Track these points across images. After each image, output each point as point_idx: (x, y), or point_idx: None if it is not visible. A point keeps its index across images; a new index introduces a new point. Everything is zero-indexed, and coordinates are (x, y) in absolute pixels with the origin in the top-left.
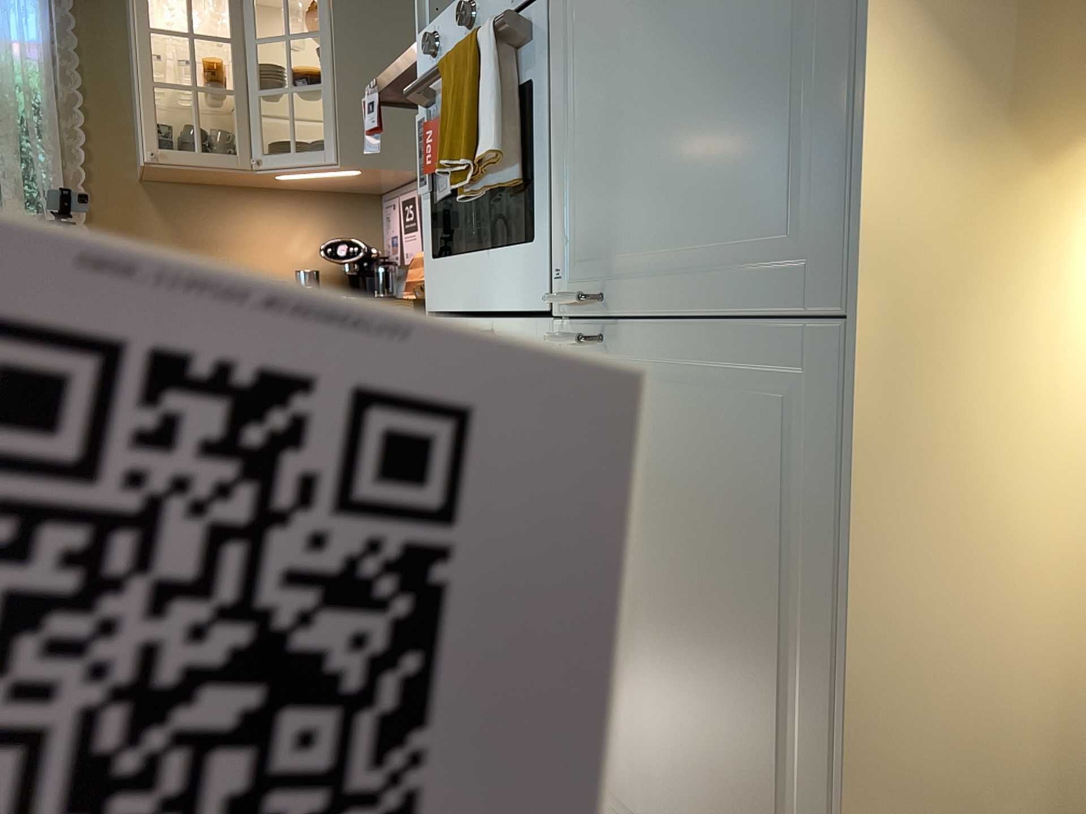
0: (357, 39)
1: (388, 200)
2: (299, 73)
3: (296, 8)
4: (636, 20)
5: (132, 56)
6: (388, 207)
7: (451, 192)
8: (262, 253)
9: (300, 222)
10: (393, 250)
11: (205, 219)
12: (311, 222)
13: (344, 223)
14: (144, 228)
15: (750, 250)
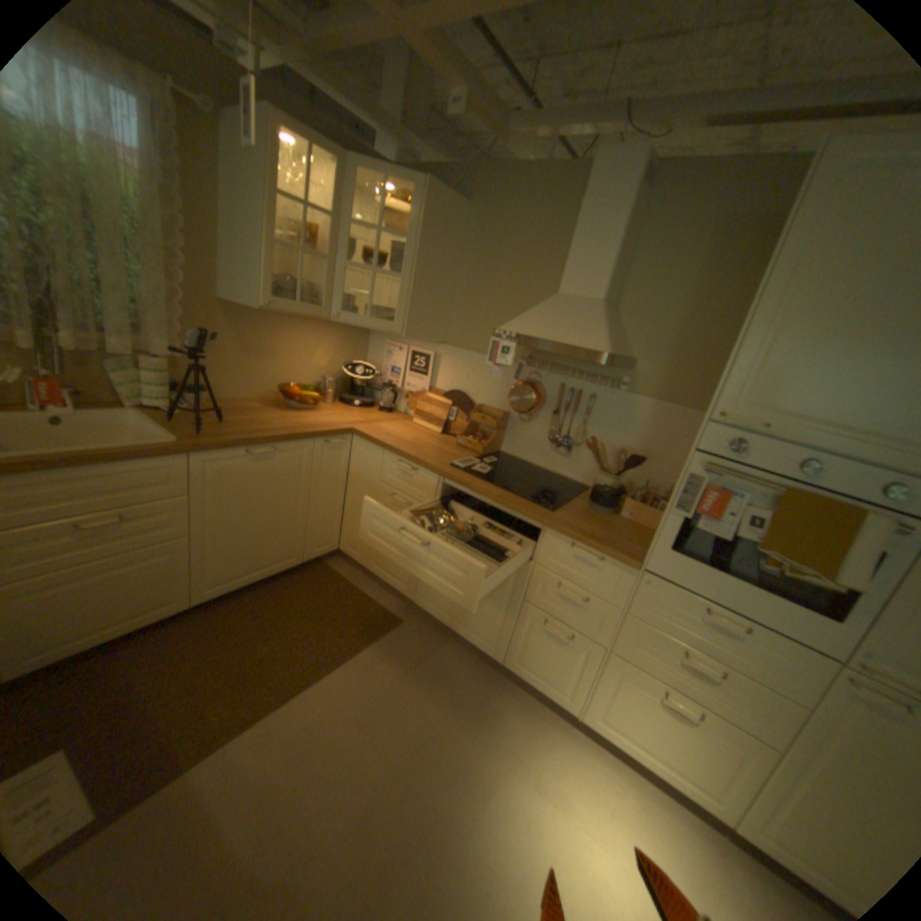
0: (428, 250)
1: (393, 344)
2: (362, 248)
3: (367, 195)
4: None
5: (228, 194)
6: (392, 348)
7: (720, 535)
8: (297, 363)
9: (323, 342)
10: (393, 378)
11: (263, 336)
12: (330, 343)
13: (347, 345)
14: (217, 340)
15: None
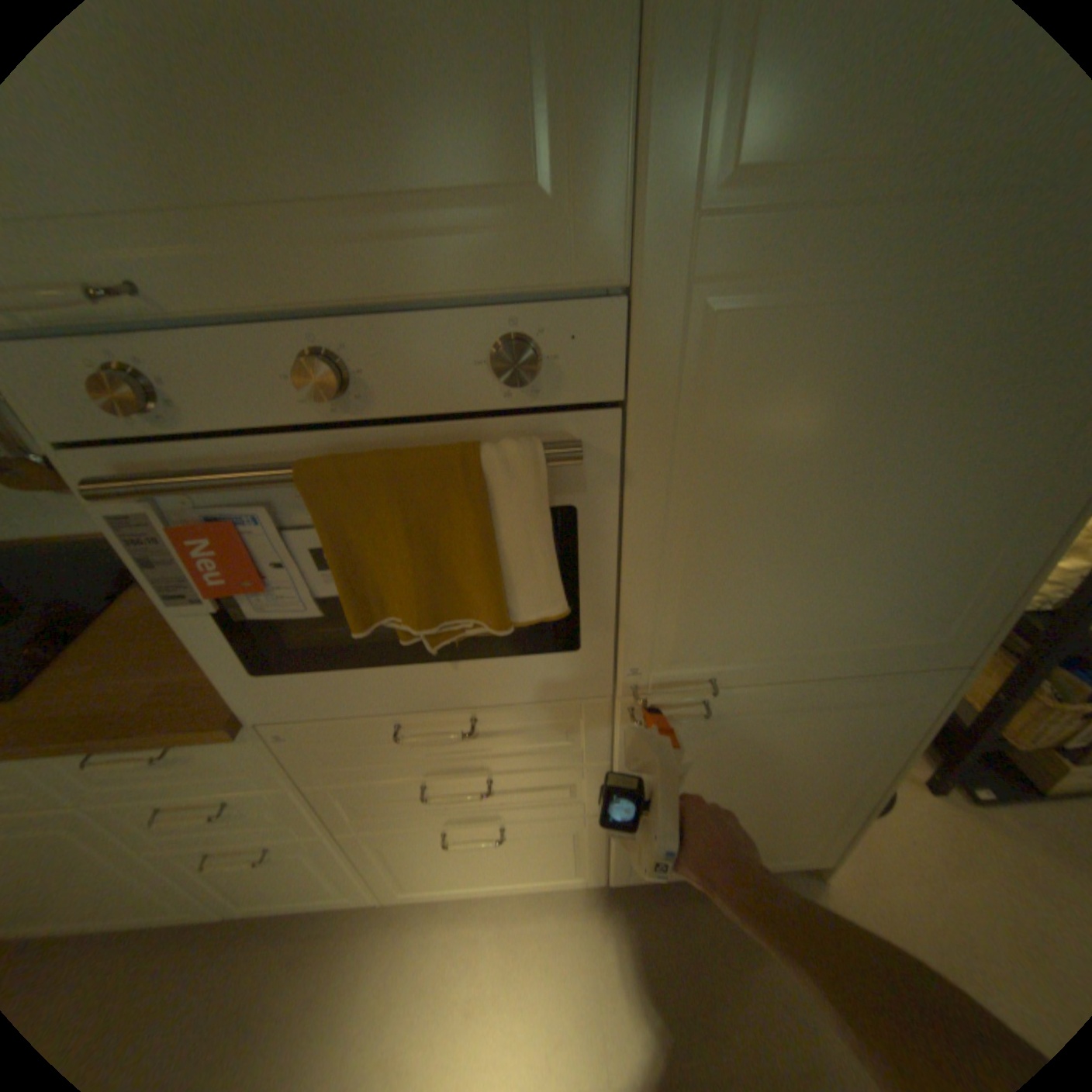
0: None
1: None
2: None
3: None
4: (806, 482)
5: None
6: None
7: (298, 613)
8: None
9: None
10: None
11: None
12: None
13: None
14: None
15: (892, 643)
